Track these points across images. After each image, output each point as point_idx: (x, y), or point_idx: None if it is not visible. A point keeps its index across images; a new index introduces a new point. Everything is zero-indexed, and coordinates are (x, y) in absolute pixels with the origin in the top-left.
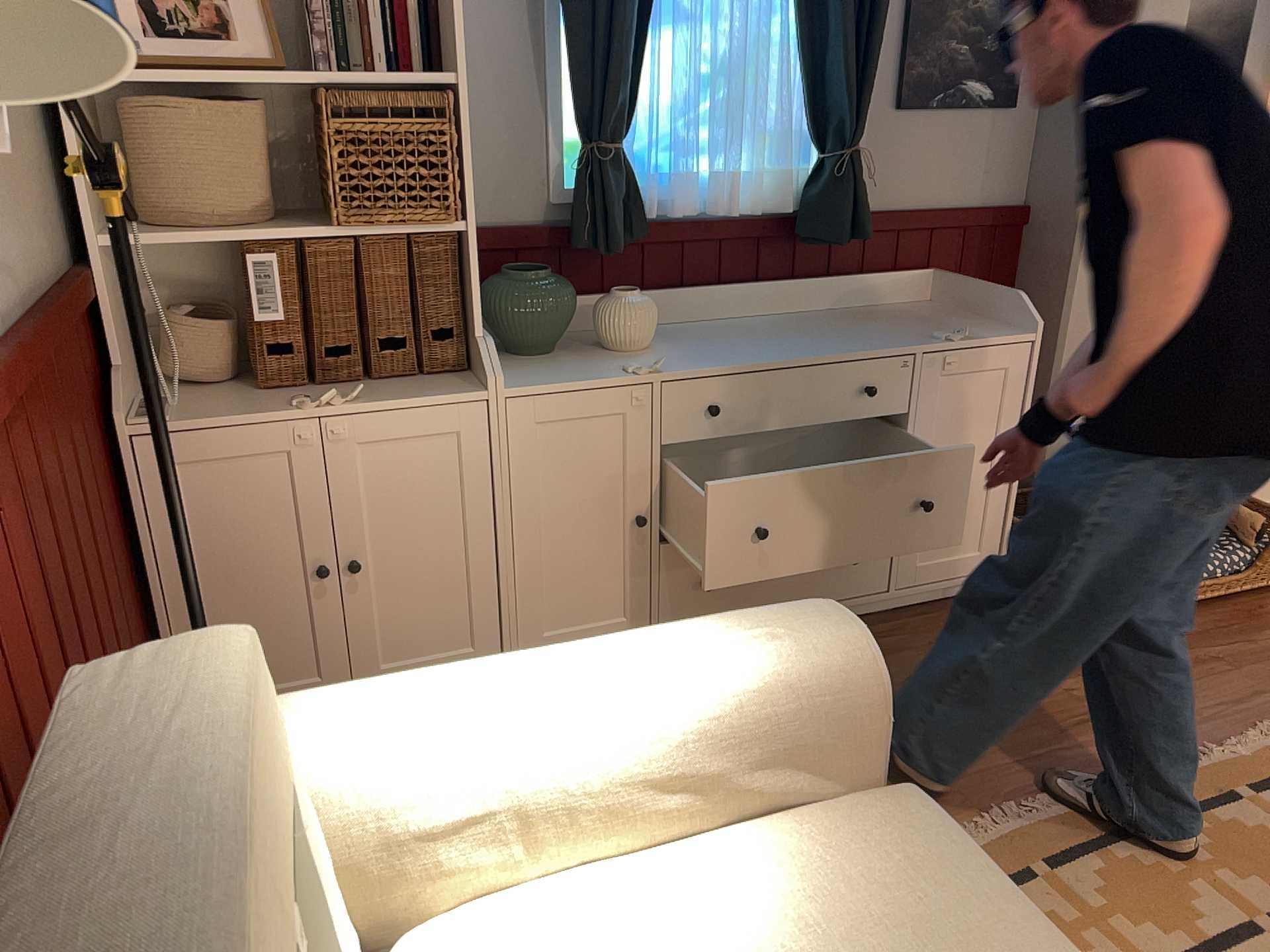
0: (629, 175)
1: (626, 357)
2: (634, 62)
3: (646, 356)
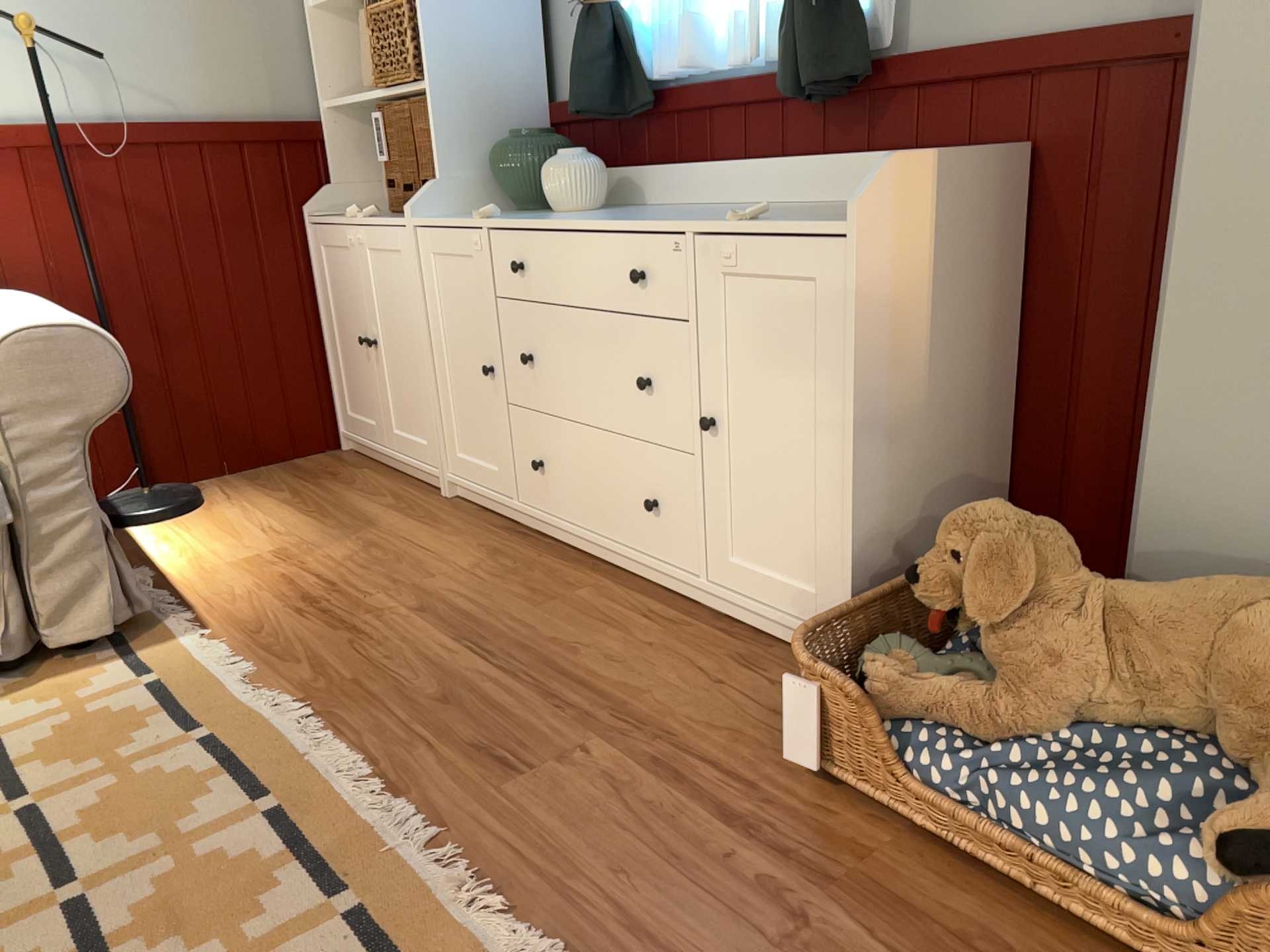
0: (618, 34)
1: (534, 215)
2: None
3: (547, 215)
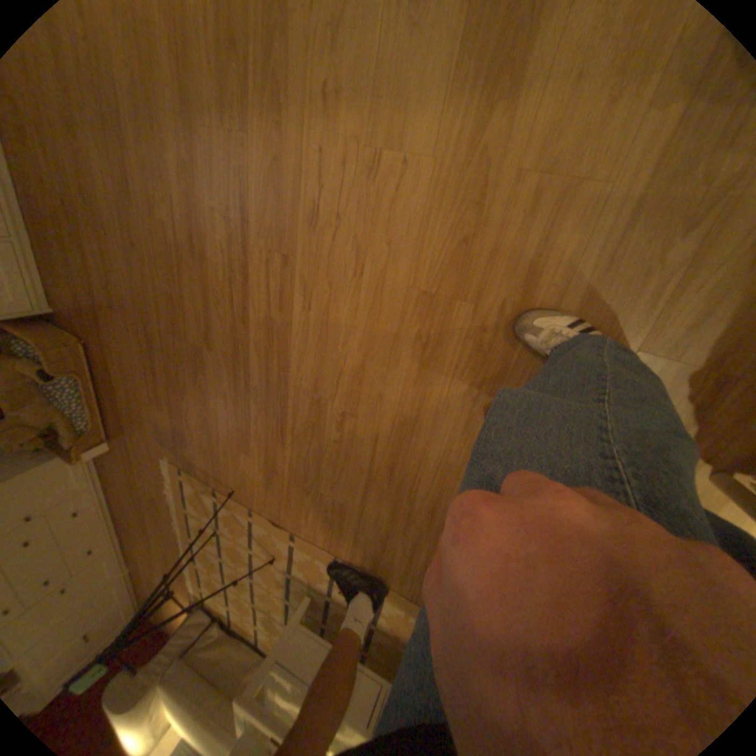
0: None
1: None
2: None
3: None
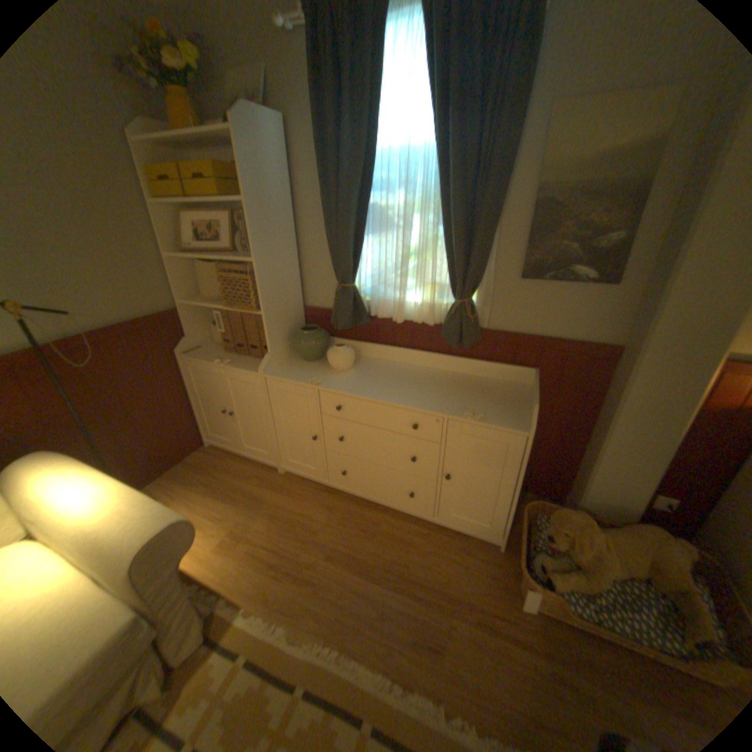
0: (357, 296)
1: (328, 373)
2: (356, 249)
3: (336, 374)
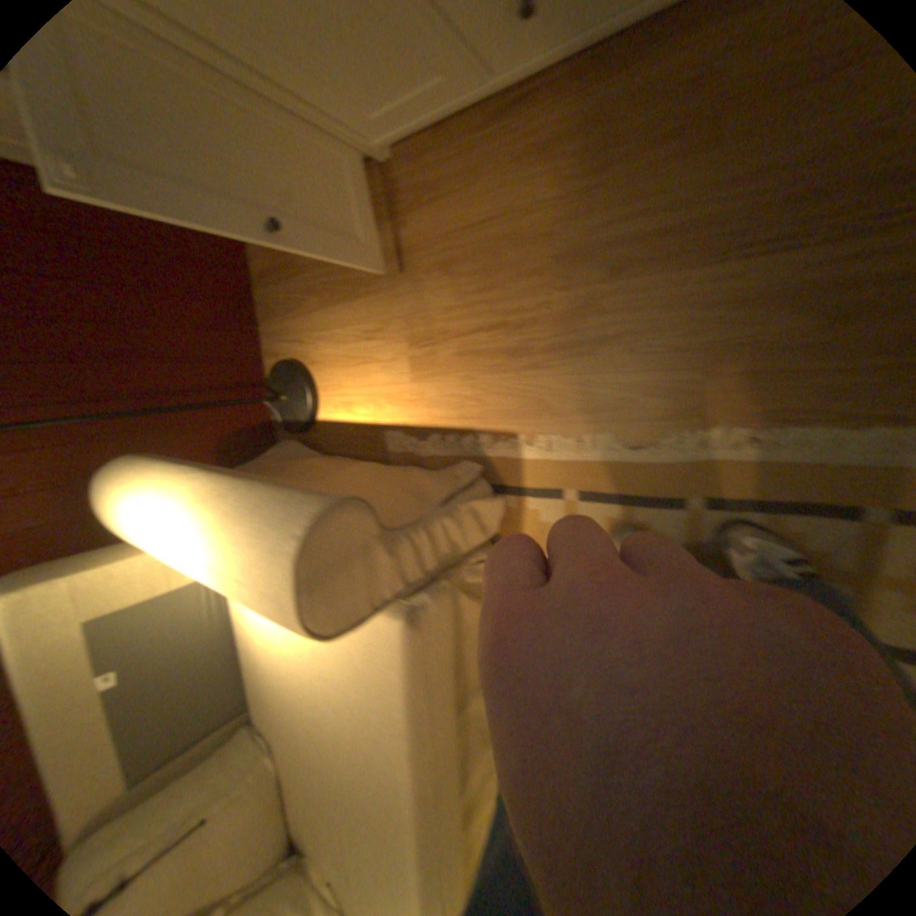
0: None
1: None
2: None
3: None
